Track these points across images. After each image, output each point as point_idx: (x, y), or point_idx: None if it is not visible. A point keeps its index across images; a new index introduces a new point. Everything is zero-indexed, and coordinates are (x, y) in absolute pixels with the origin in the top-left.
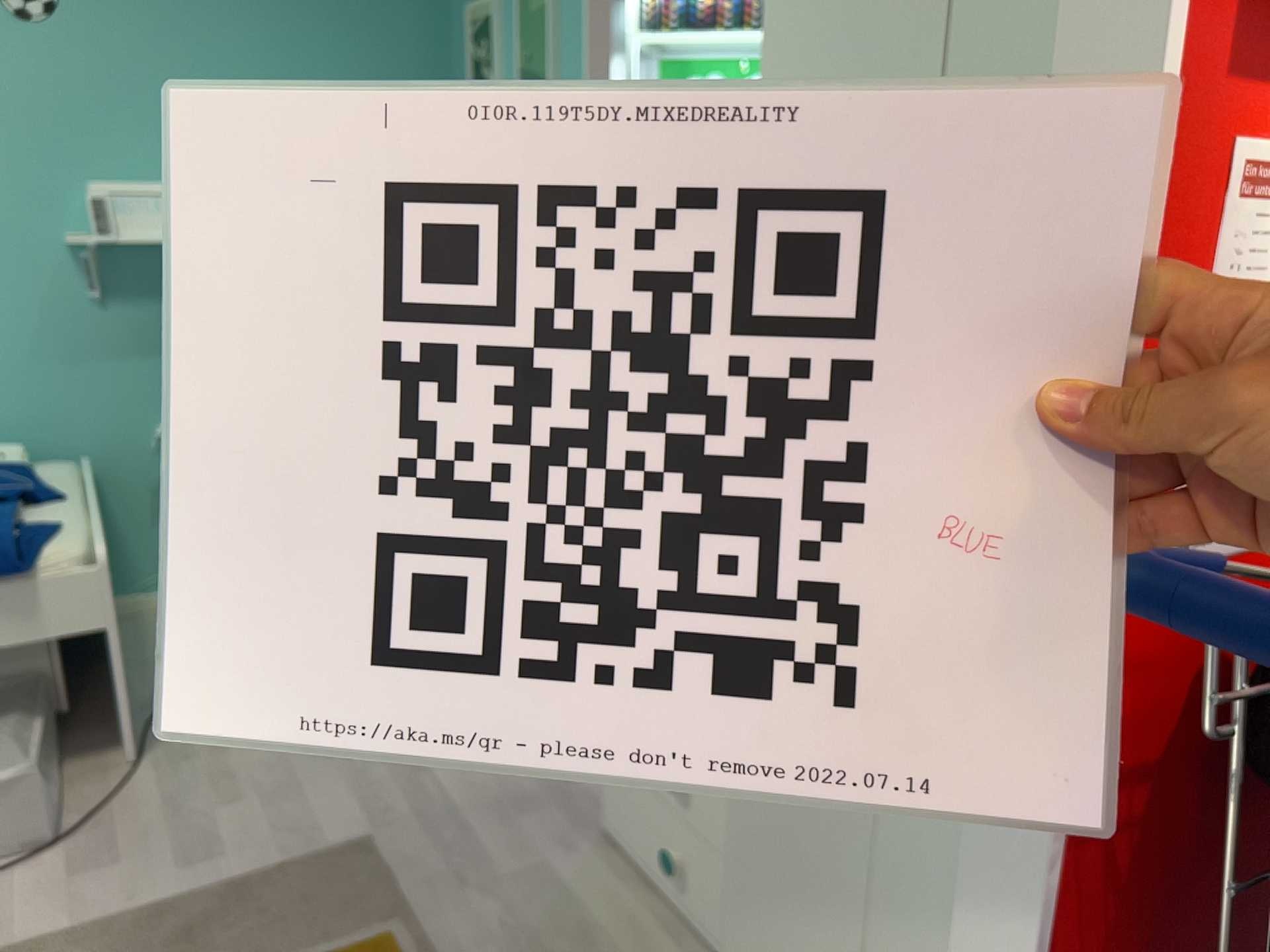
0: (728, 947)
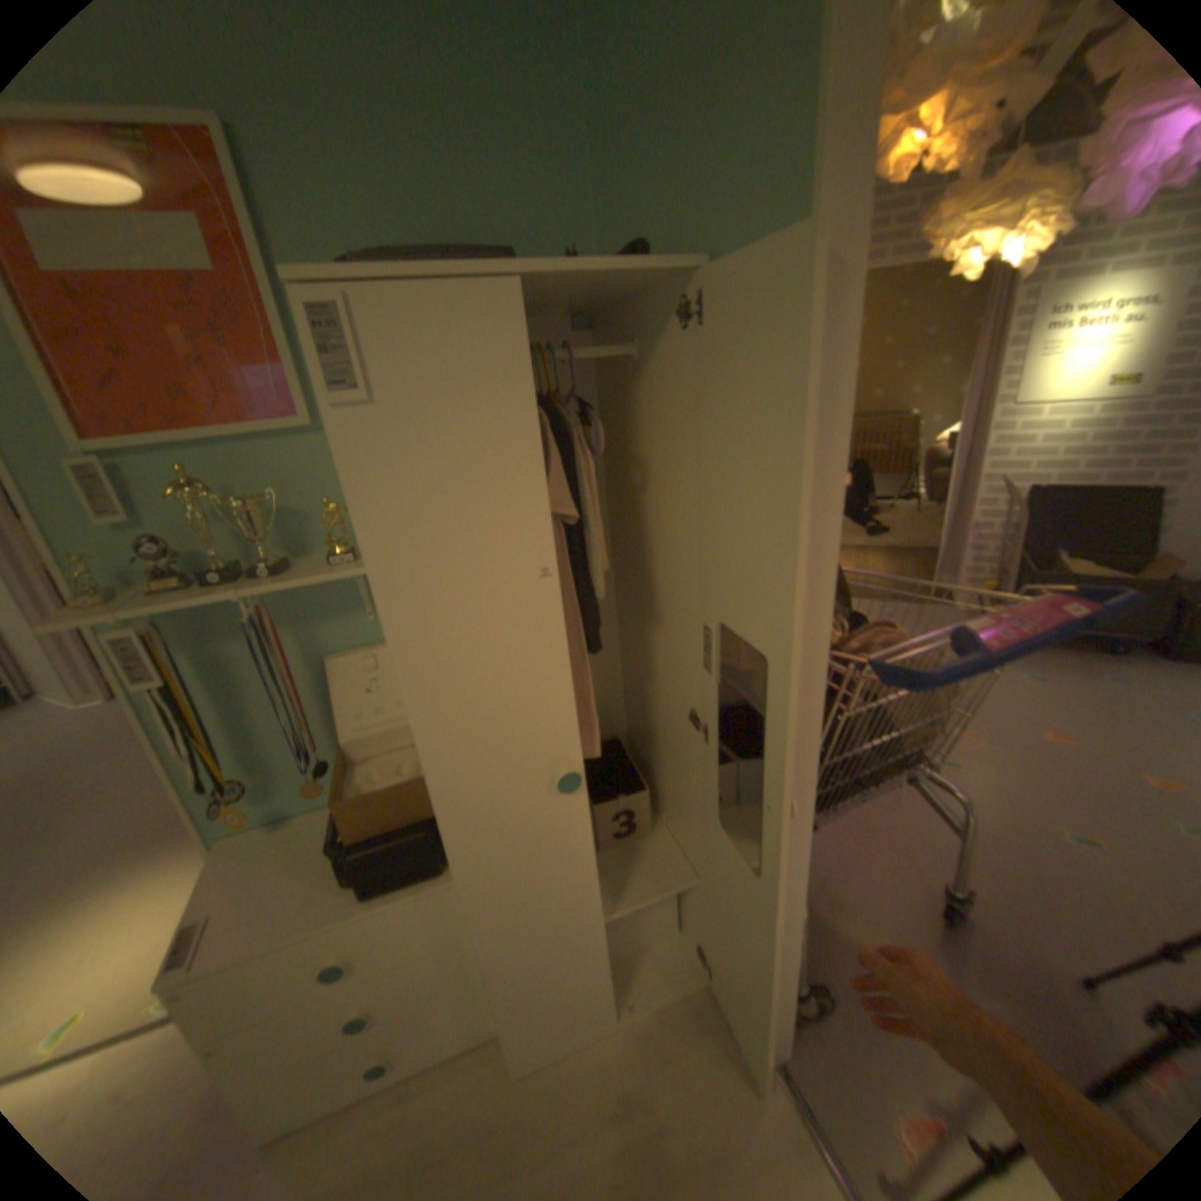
0: (502, 1032)
